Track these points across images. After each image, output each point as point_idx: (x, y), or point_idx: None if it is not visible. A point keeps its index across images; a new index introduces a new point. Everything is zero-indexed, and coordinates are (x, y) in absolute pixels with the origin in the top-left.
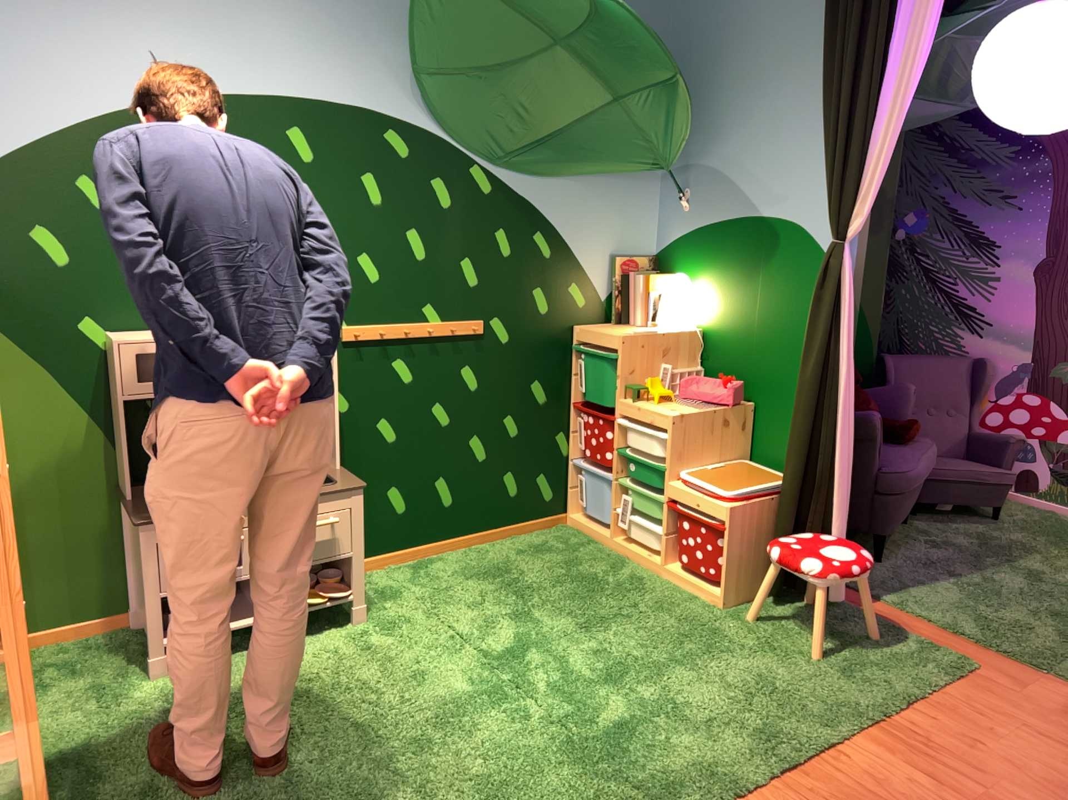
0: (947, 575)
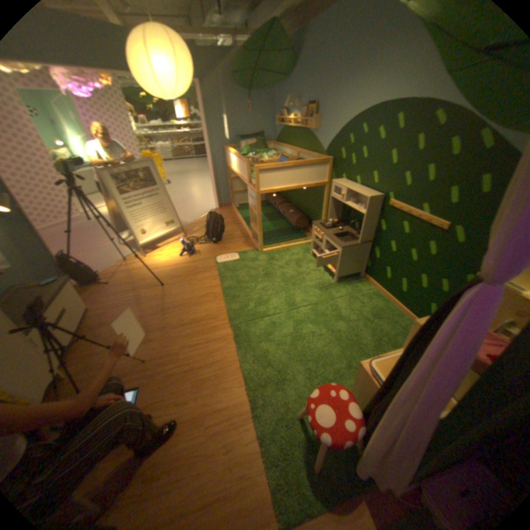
0: None
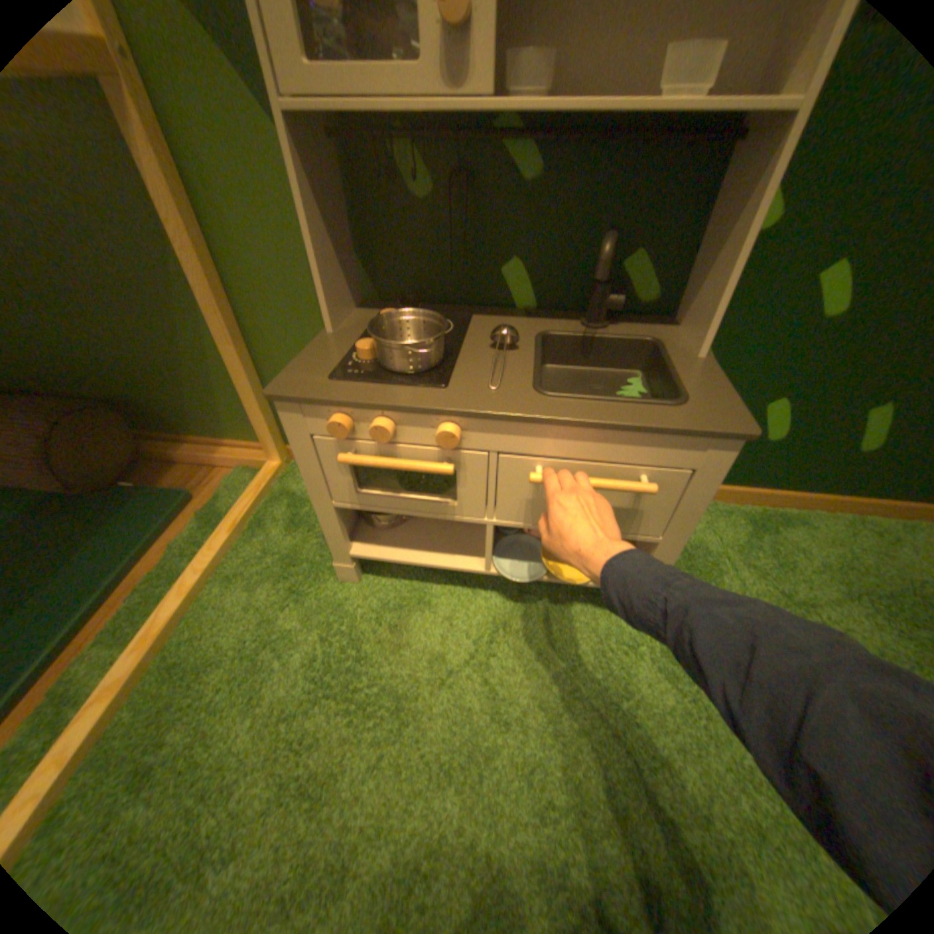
0: None
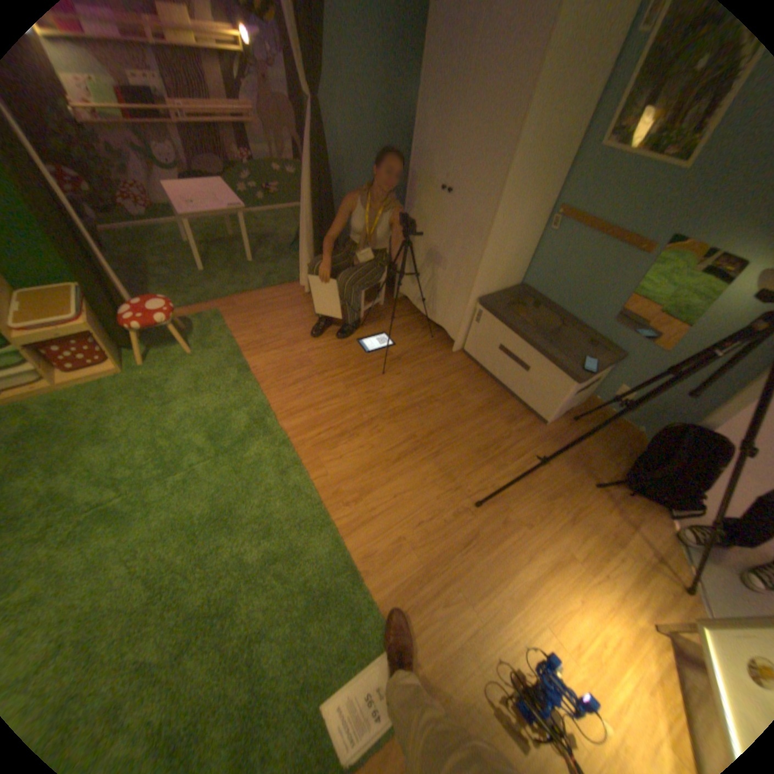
0: (143, 286)
